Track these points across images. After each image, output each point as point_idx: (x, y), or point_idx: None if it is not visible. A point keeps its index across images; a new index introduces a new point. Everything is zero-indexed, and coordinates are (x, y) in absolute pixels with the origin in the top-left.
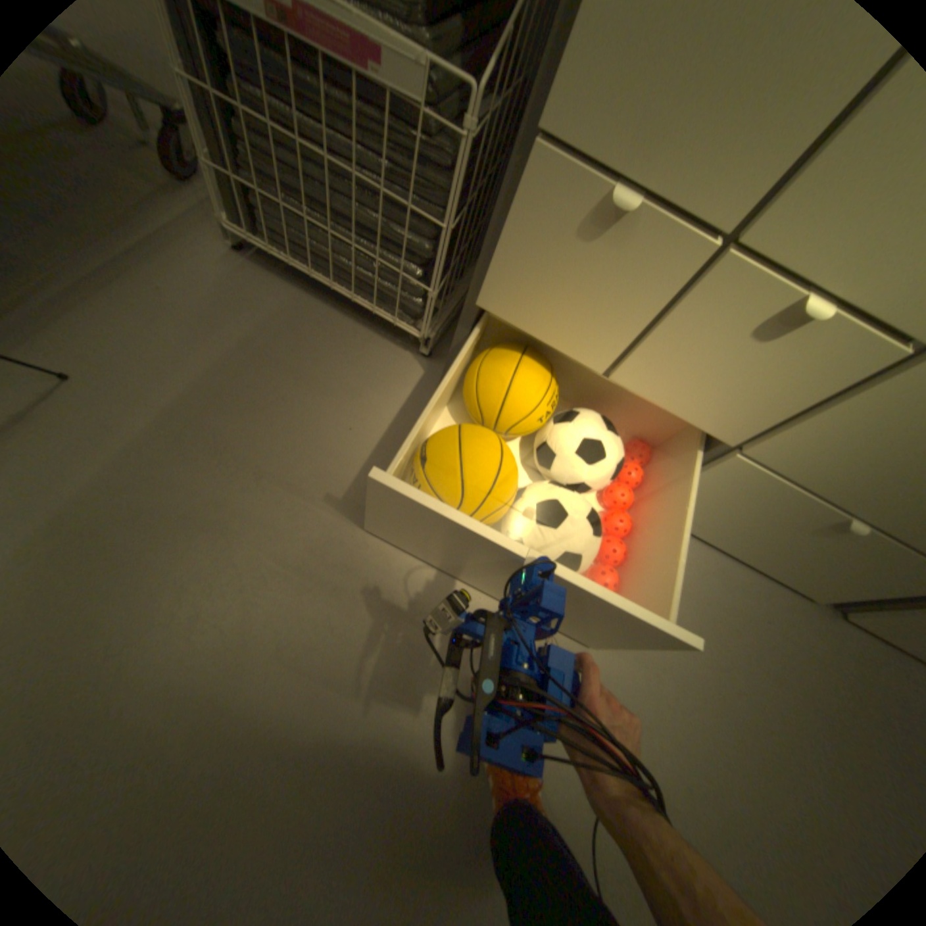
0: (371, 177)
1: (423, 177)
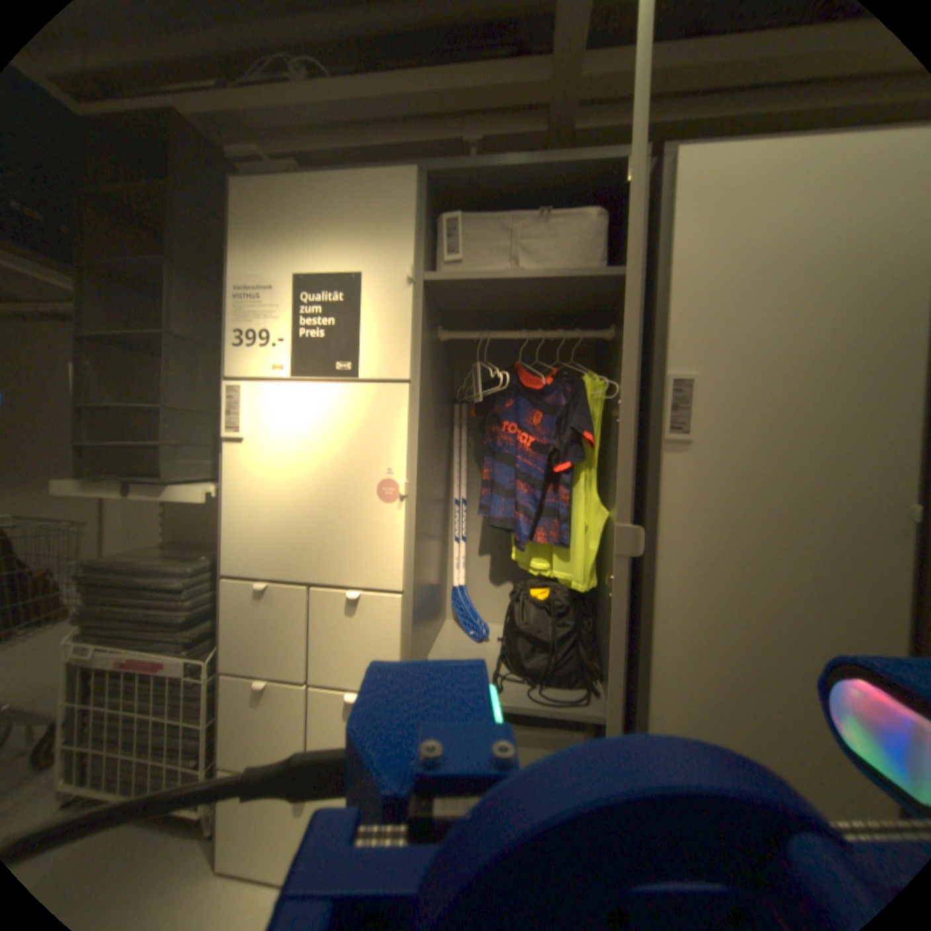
0: (160, 720)
1: (188, 710)
